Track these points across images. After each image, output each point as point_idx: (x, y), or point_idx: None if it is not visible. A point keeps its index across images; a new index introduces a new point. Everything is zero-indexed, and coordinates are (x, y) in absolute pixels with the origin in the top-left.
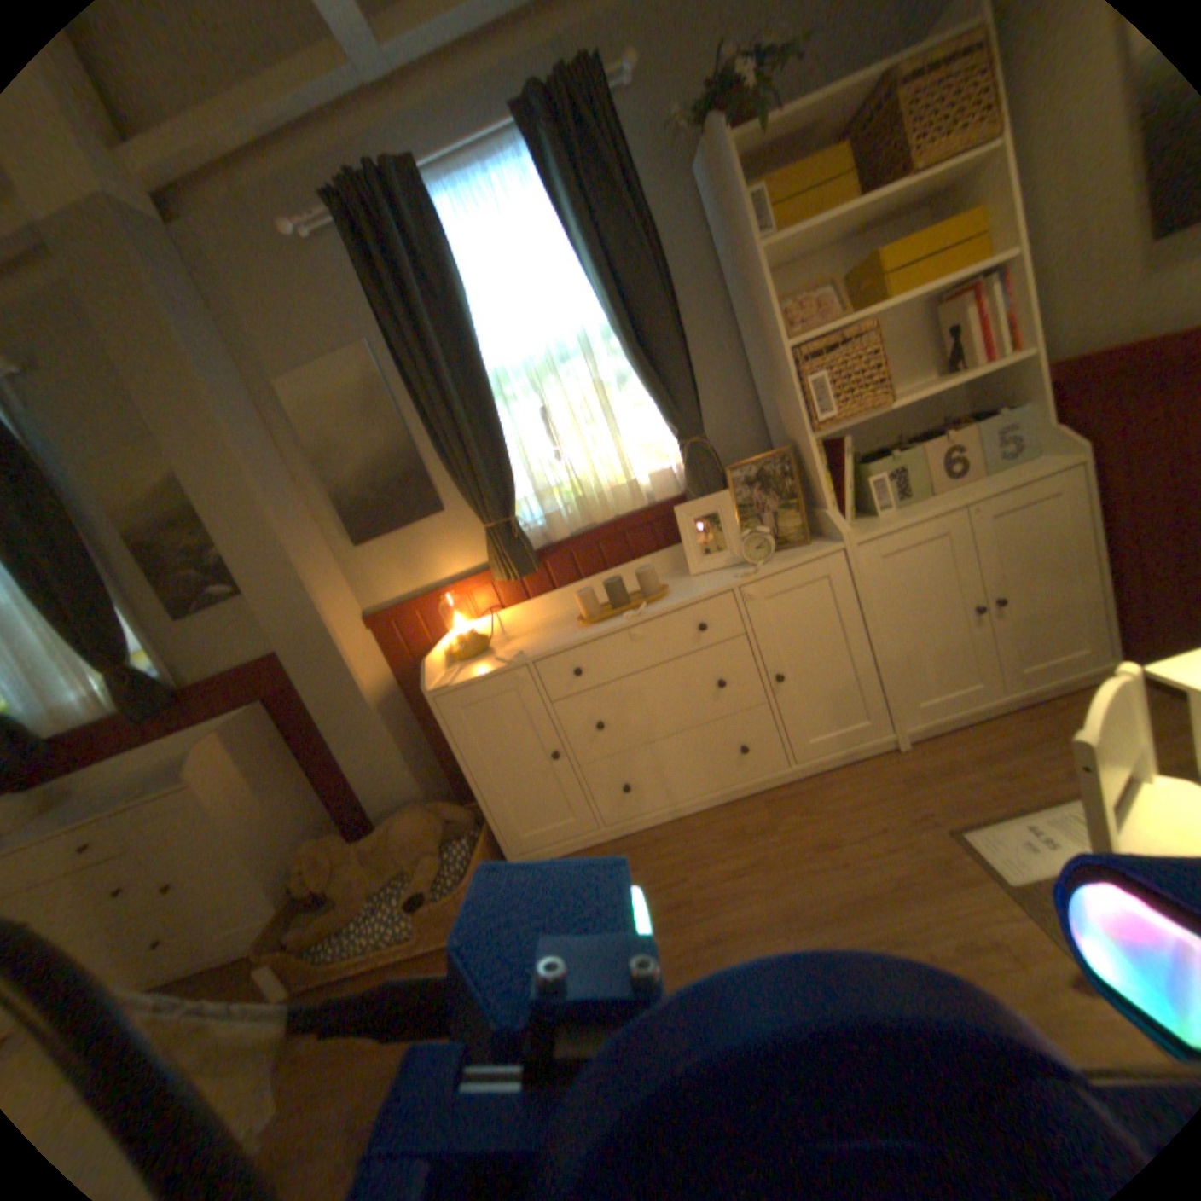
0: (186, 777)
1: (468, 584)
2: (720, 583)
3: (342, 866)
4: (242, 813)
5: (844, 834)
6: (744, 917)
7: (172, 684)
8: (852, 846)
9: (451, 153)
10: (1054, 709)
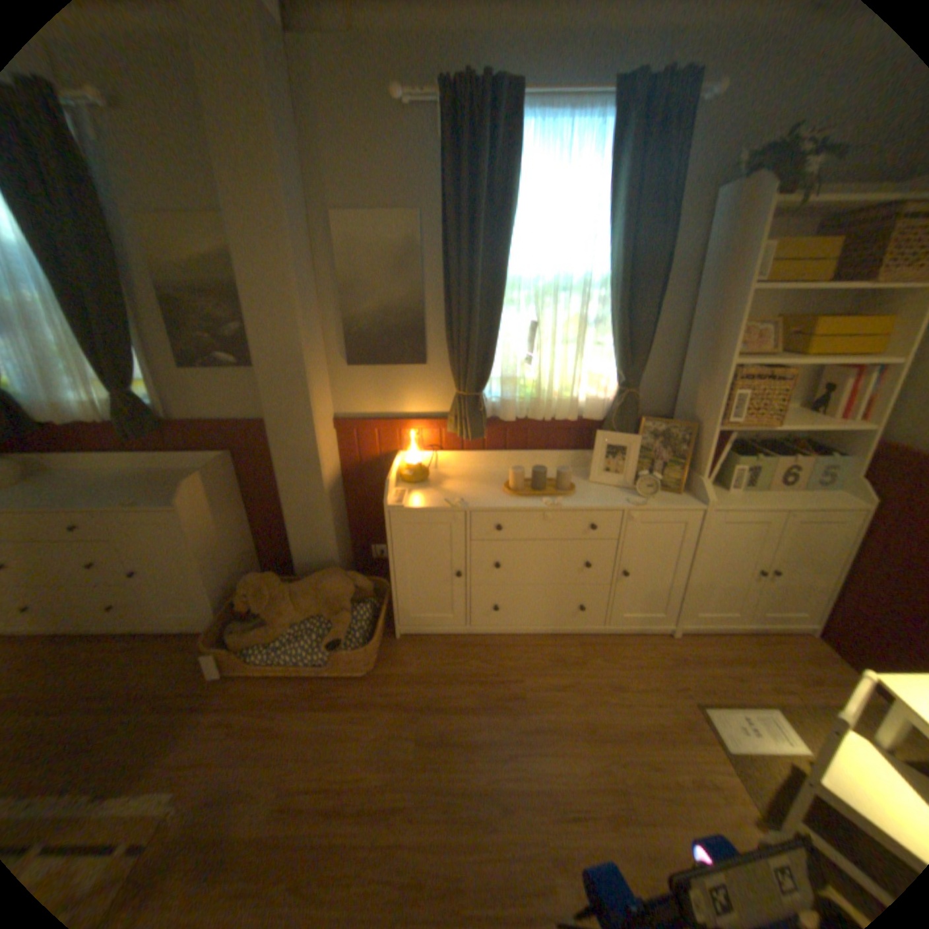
0: (173, 503)
1: (423, 425)
2: (615, 503)
3: (277, 600)
4: (205, 539)
5: (630, 685)
6: (560, 722)
7: (161, 416)
8: (635, 695)
9: (551, 92)
10: (772, 643)
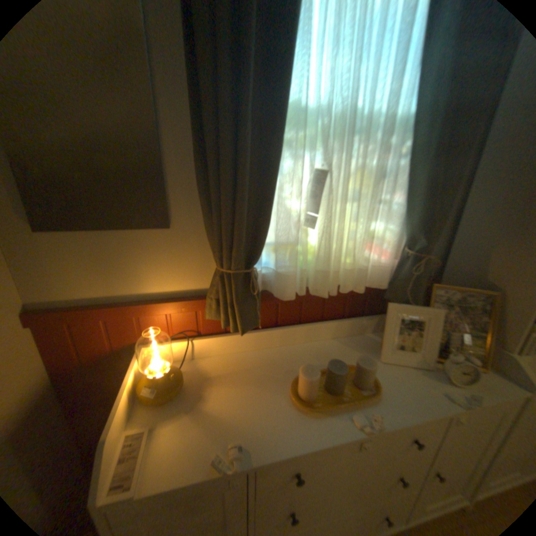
0: None
1: (173, 308)
2: (439, 403)
3: None
4: None
5: None
6: None
7: None
8: None
9: None
10: None
